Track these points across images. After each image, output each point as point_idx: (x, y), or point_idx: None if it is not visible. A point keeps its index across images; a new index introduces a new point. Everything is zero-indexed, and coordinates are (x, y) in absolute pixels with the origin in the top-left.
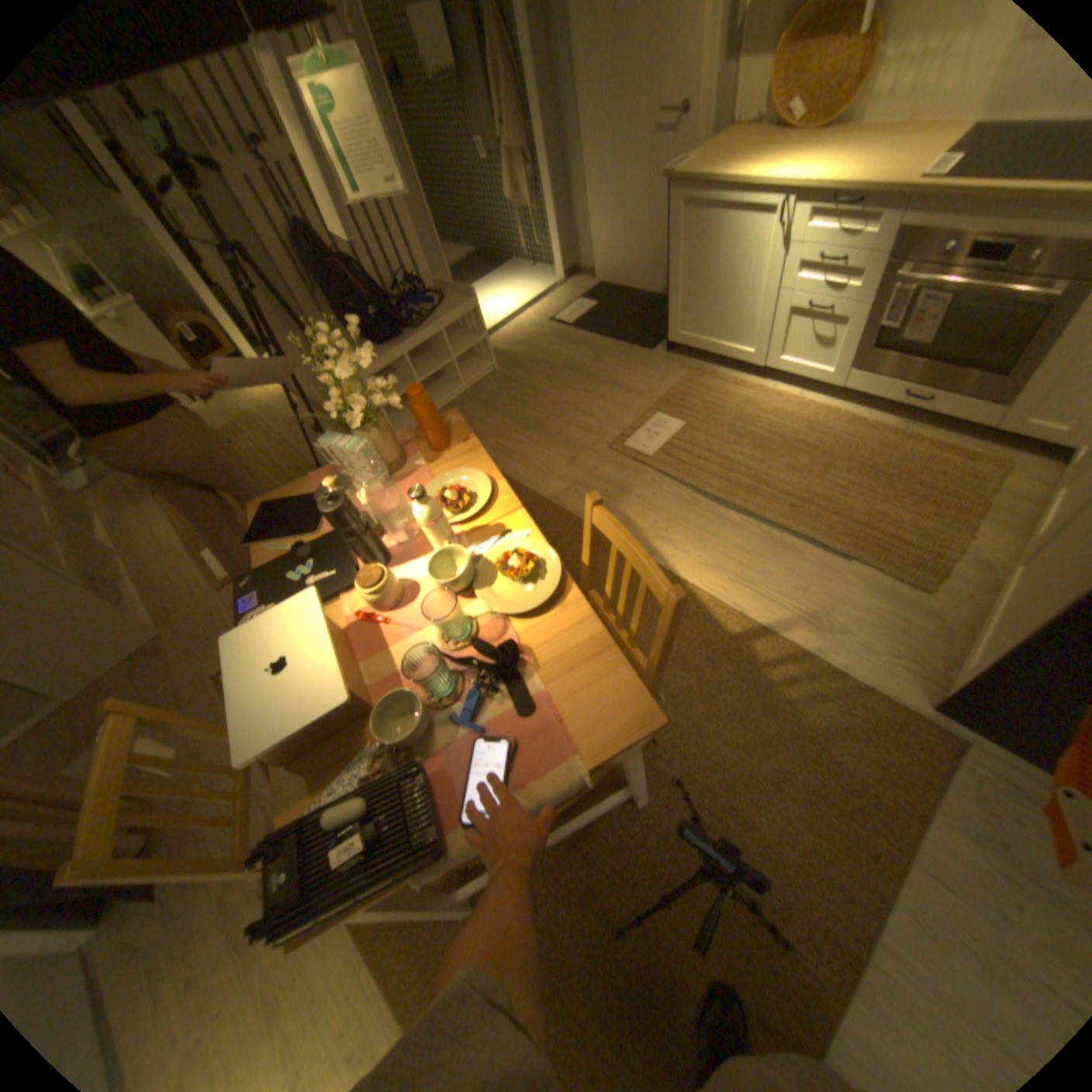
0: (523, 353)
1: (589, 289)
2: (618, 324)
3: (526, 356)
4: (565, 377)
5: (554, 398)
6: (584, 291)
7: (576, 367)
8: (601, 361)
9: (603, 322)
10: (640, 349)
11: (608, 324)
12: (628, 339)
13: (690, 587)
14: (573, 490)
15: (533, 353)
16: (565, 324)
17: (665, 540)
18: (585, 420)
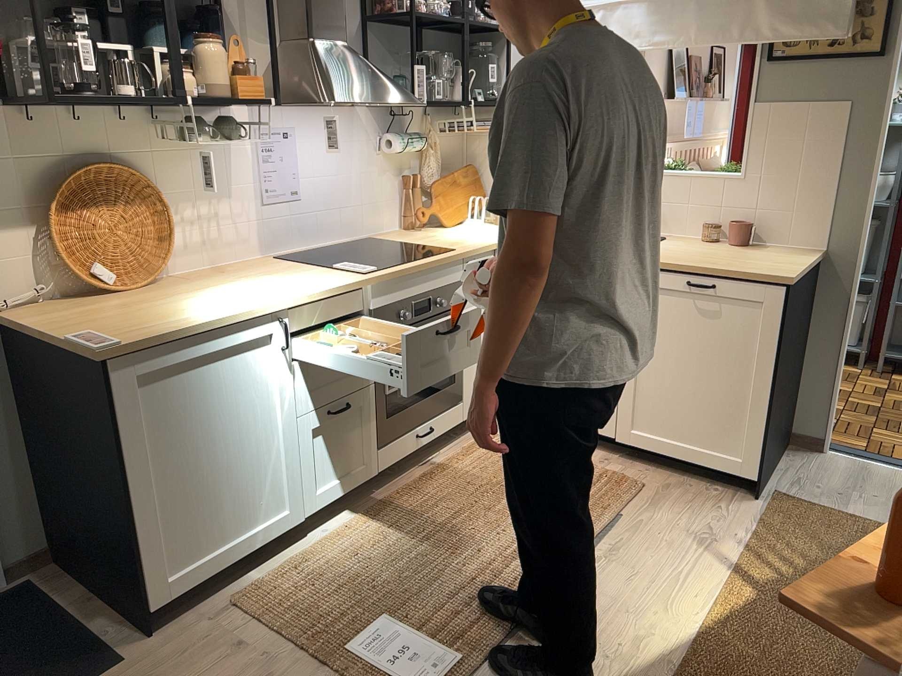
0: None
1: None
2: None
3: None
4: None
5: None
6: None
7: None
8: None
9: None
10: None
11: None
12: None
13: (711, 623)
14: None
15: None
16: None
17: (639, 646)
18: None
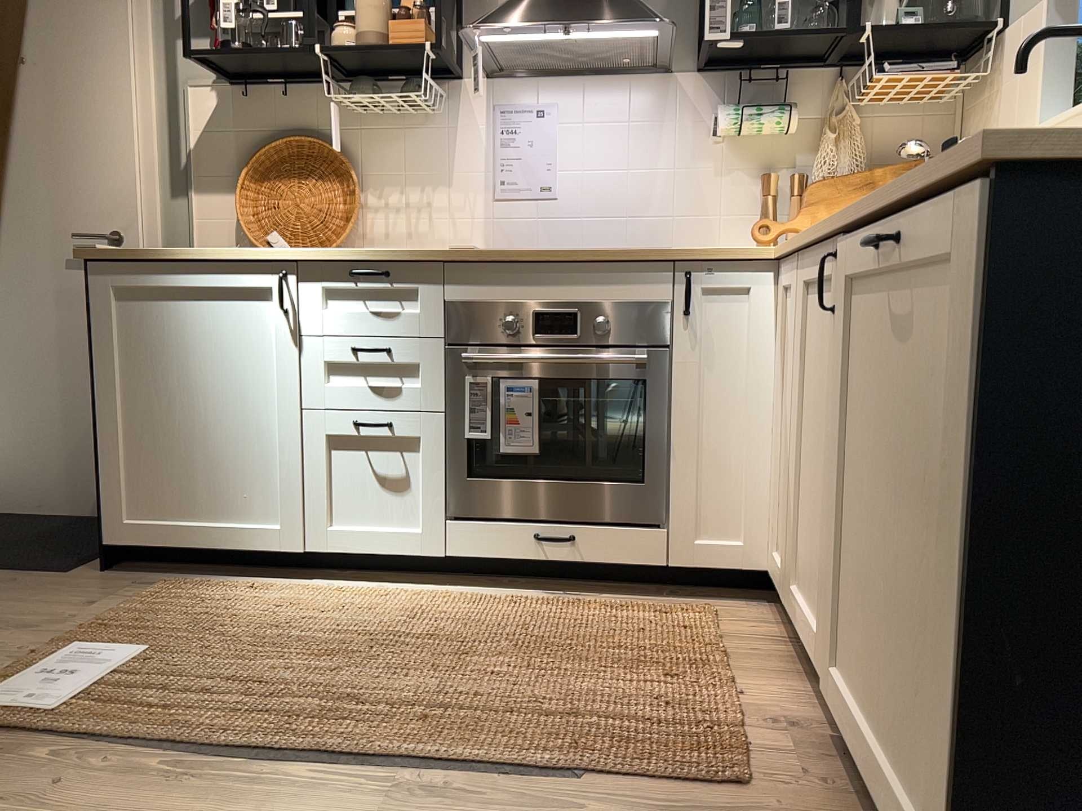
0: None
1: None
2: None
3: None
4: None
5: None
6: None
7: None
8: None
9: None
10: (38, 573)
11: None
12: (10, 563)
13: None
14: None
15: None
16: None
17: None
18: None
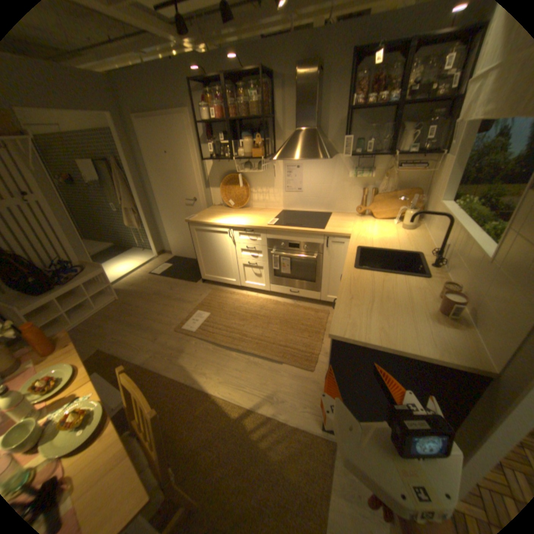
0: (133, 289)
1: (169, 258)
2: (181, 272)
3: (135, 290)
4: (154, 299)
5: (147, 310)
6: (166, 260)
7: (160, 293)
8: (172, 289)
9: (175, 272)
10: (191, 282)
11: (177, 273)
12: (185, 278)
13: (213, 398)
14: (153, 357)
15: (138, 289)
16: (156, 274)
17: (201, 374)
18: (162, 318)
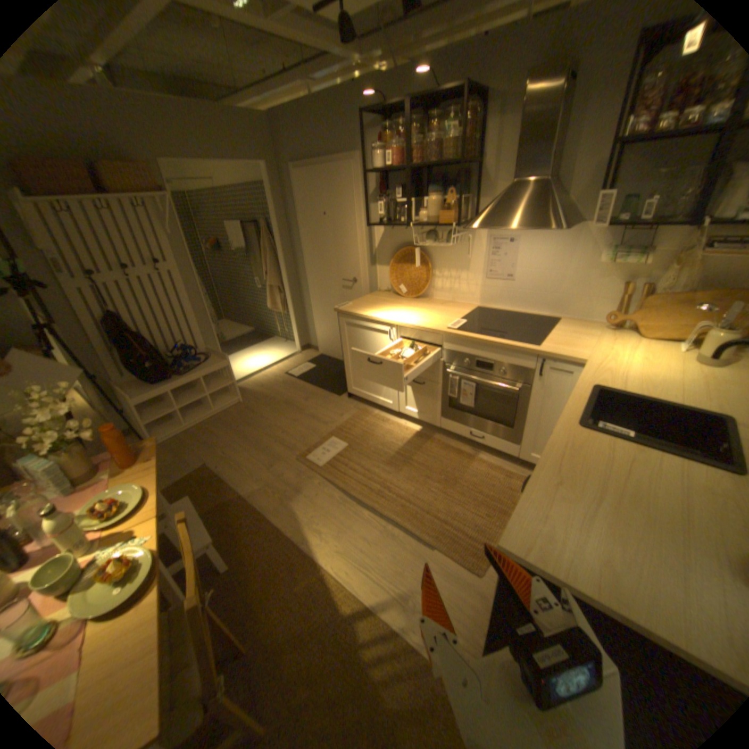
0: (262, 392)
1: (314, 357)
2: (325, 378)
3: (263, 394)
4: (283, 409)
5: (272, 422)
6: (310, 358)
7: (292, 403)
8: (308, 400)
9: (316, 377)
10: (333, 394)
11: (319, 378)
12: (328, 388)
13: (323, 572)
14: (263, 490)
15: (268, 392)
16: (293, 376)
17: (315, 532)
18: (286, 438)
